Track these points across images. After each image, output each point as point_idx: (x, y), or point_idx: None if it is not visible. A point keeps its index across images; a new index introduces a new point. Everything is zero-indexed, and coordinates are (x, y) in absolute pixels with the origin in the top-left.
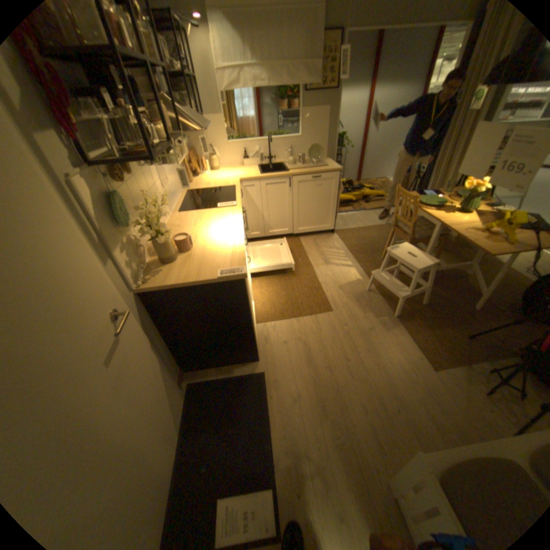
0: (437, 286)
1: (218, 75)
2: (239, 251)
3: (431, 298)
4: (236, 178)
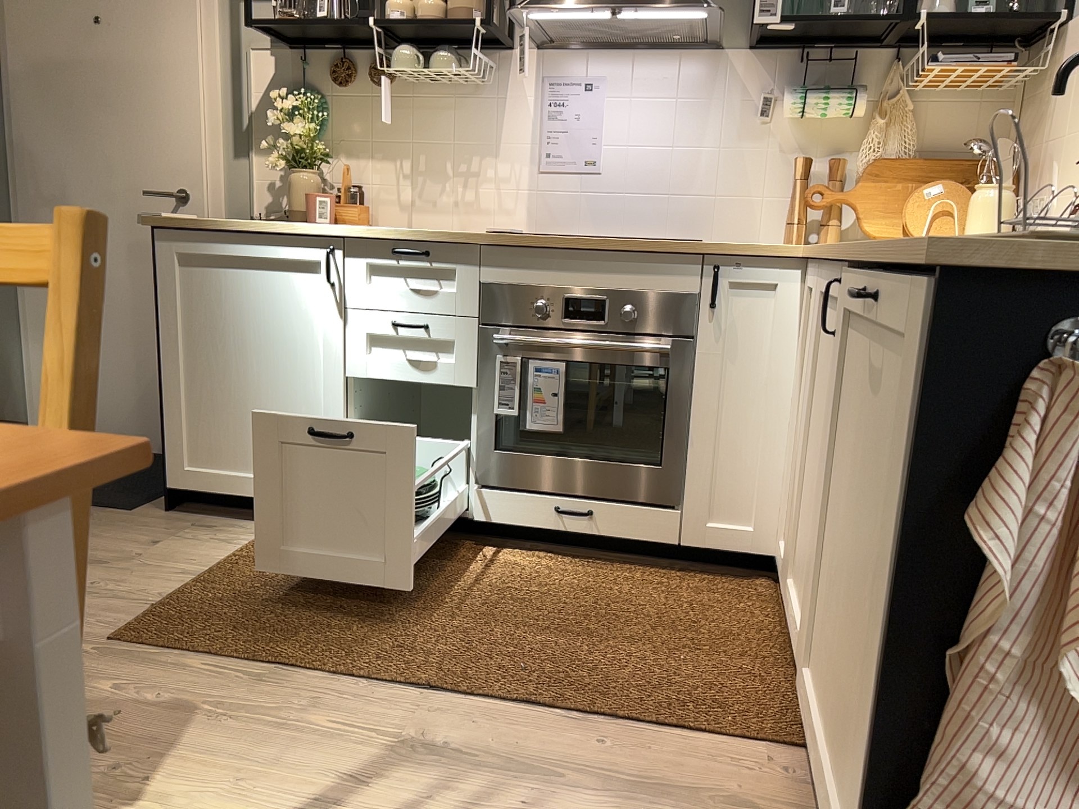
0: None
1: None
2: (230, 223)
3: None
4: (798, 249)
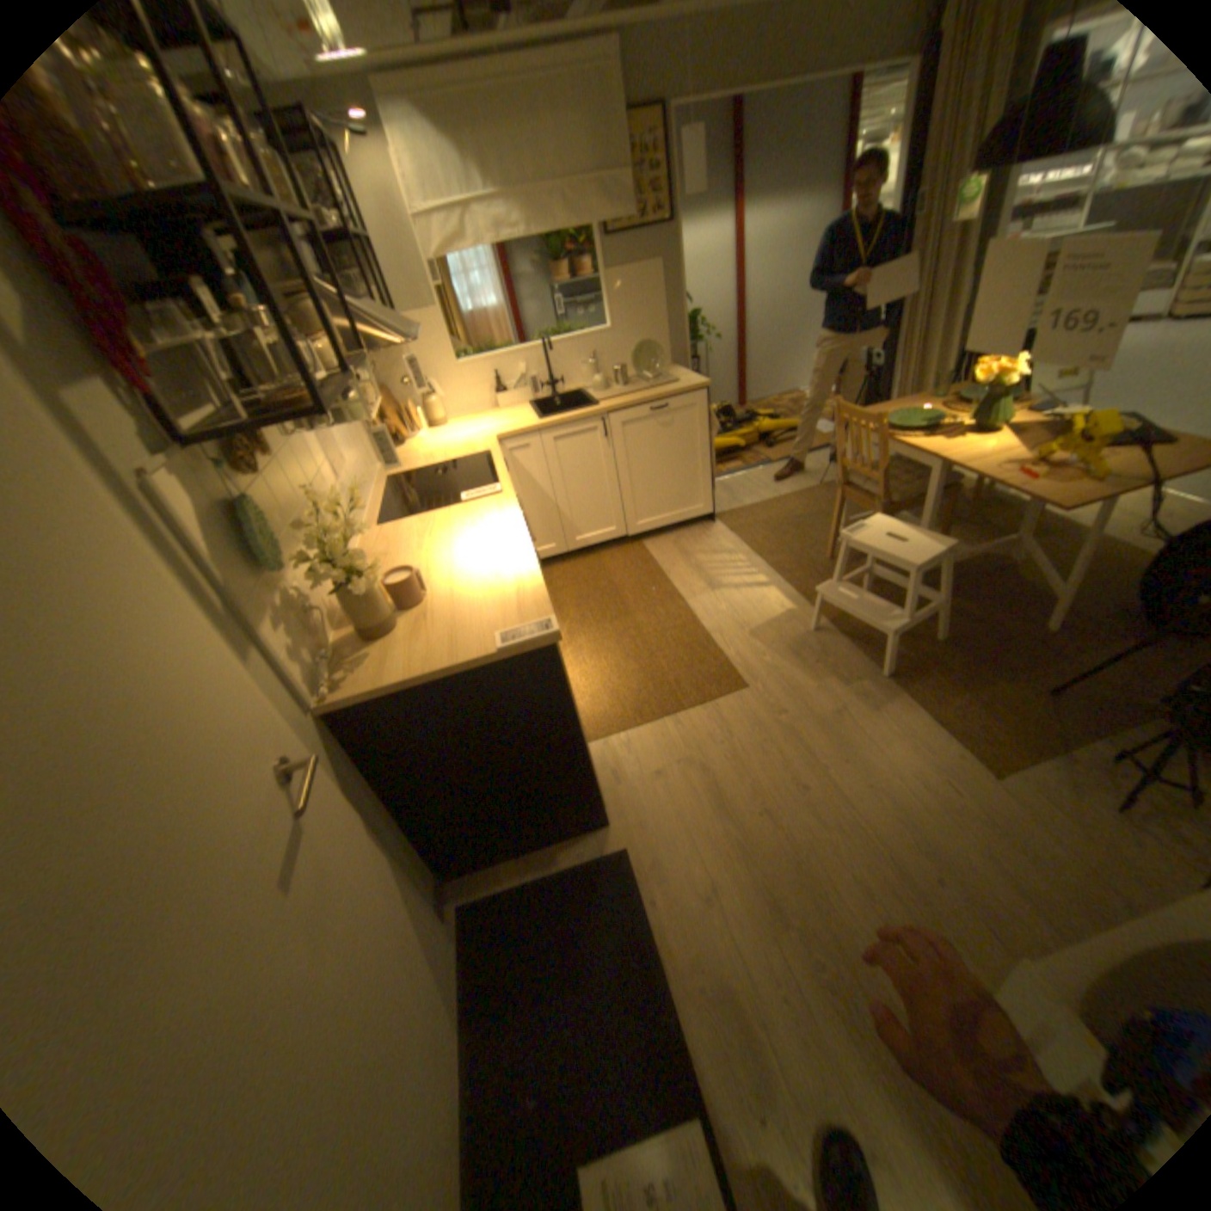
0: (958, 598)
1: (417, 229)
2: (532, 587)
3: (952, 624)
4: (489, 436)
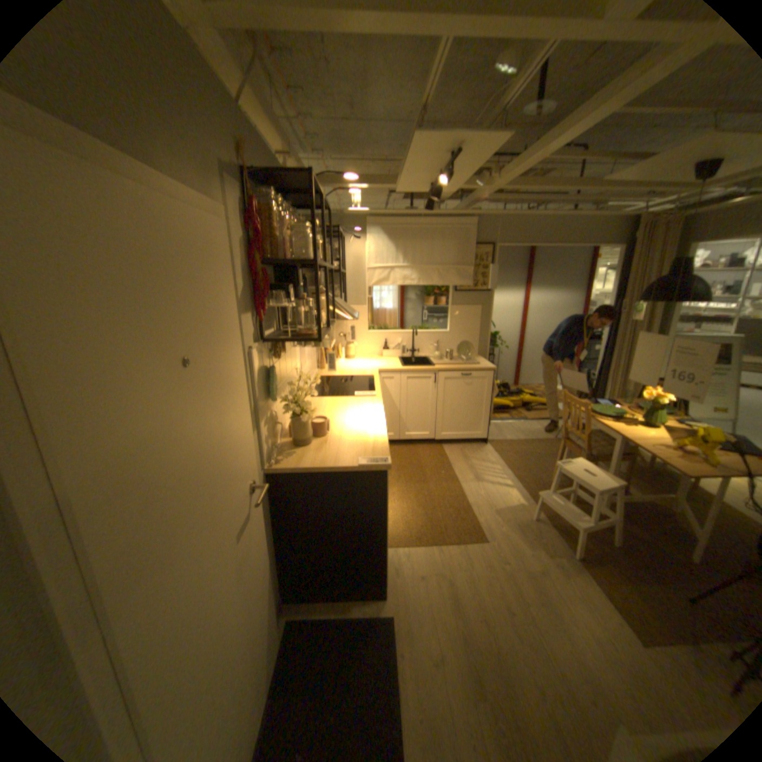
0: (633, 525)
1: (367, 273)
2: (381, 441)
3: (627, 539)
4: (374, 369)
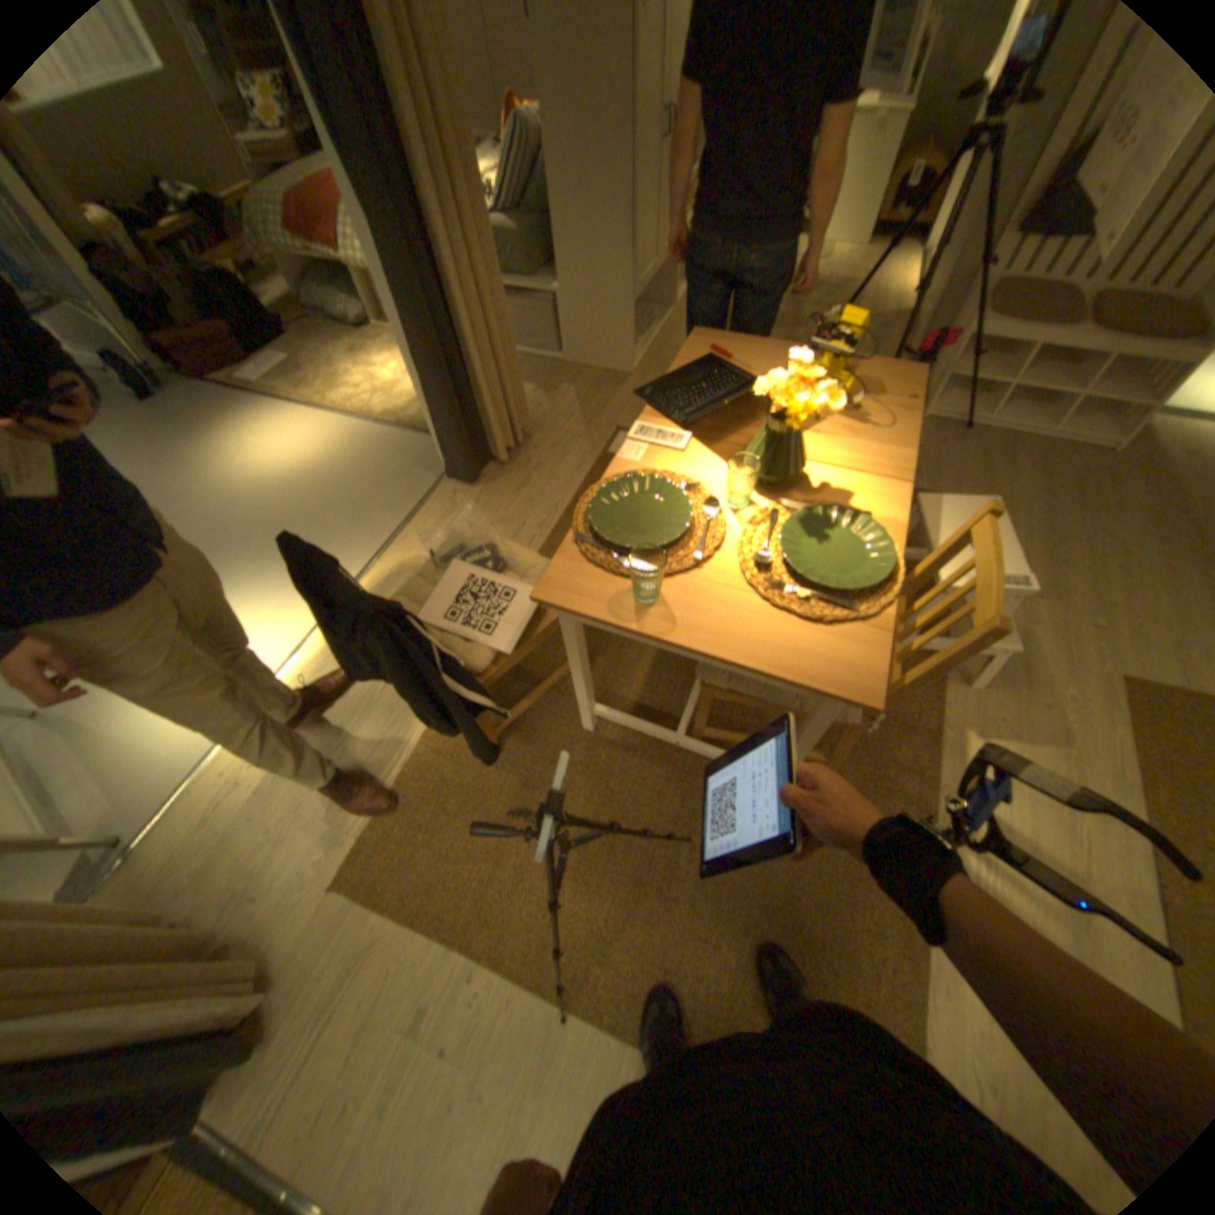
0: None
1: None
2: None
3: None
4: None
